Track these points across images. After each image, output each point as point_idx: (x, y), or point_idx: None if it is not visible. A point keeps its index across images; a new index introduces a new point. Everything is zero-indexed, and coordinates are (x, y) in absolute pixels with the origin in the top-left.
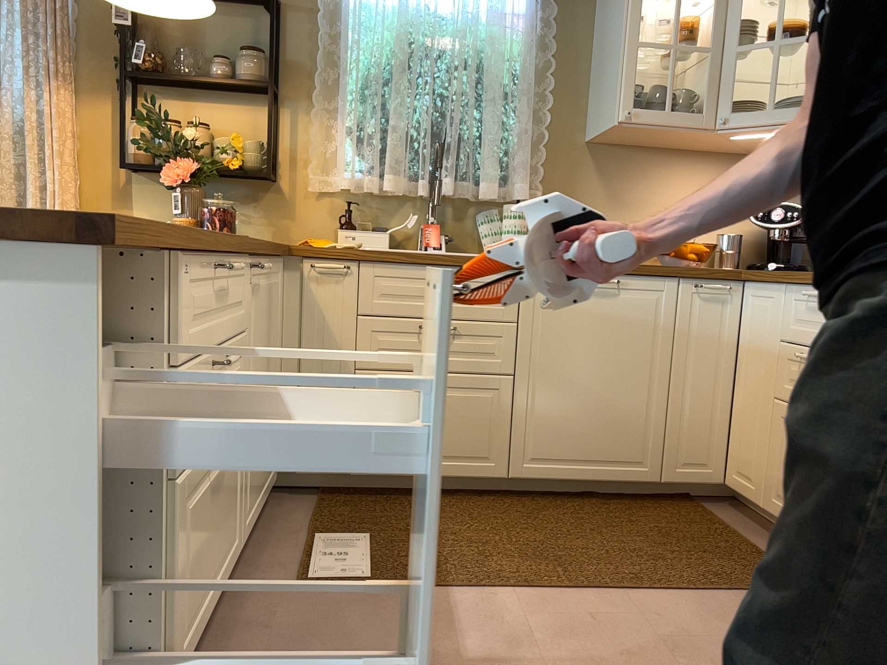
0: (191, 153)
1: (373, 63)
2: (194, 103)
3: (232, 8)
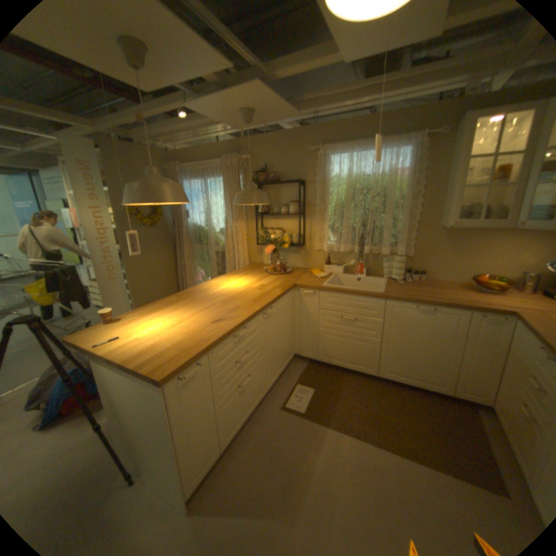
0: (273, 242)
1: (336, 201)
2: (277, 220)
3: (287, 185)
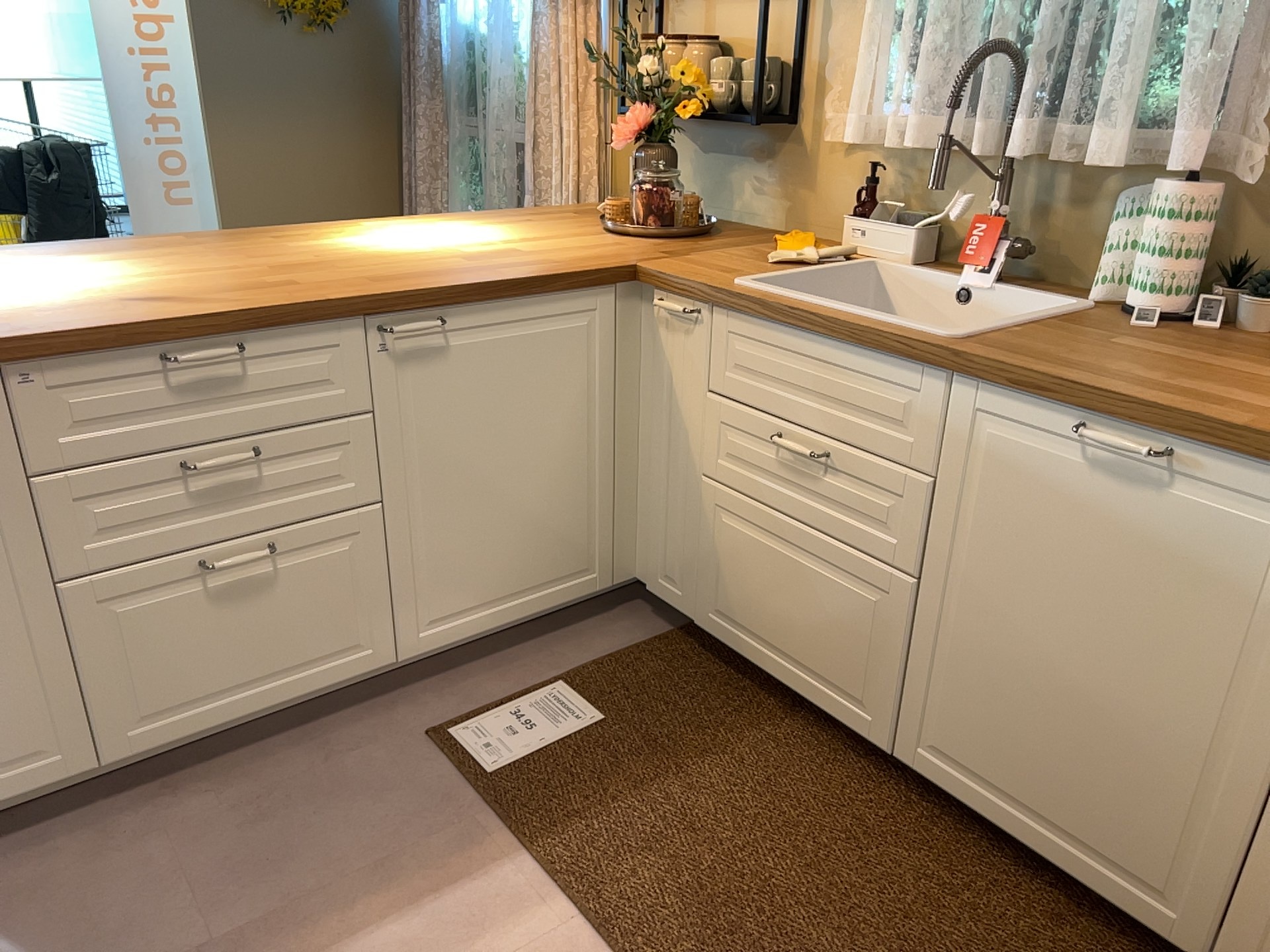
0: (654, 94)
1: None
2: (711, 0)
3: None
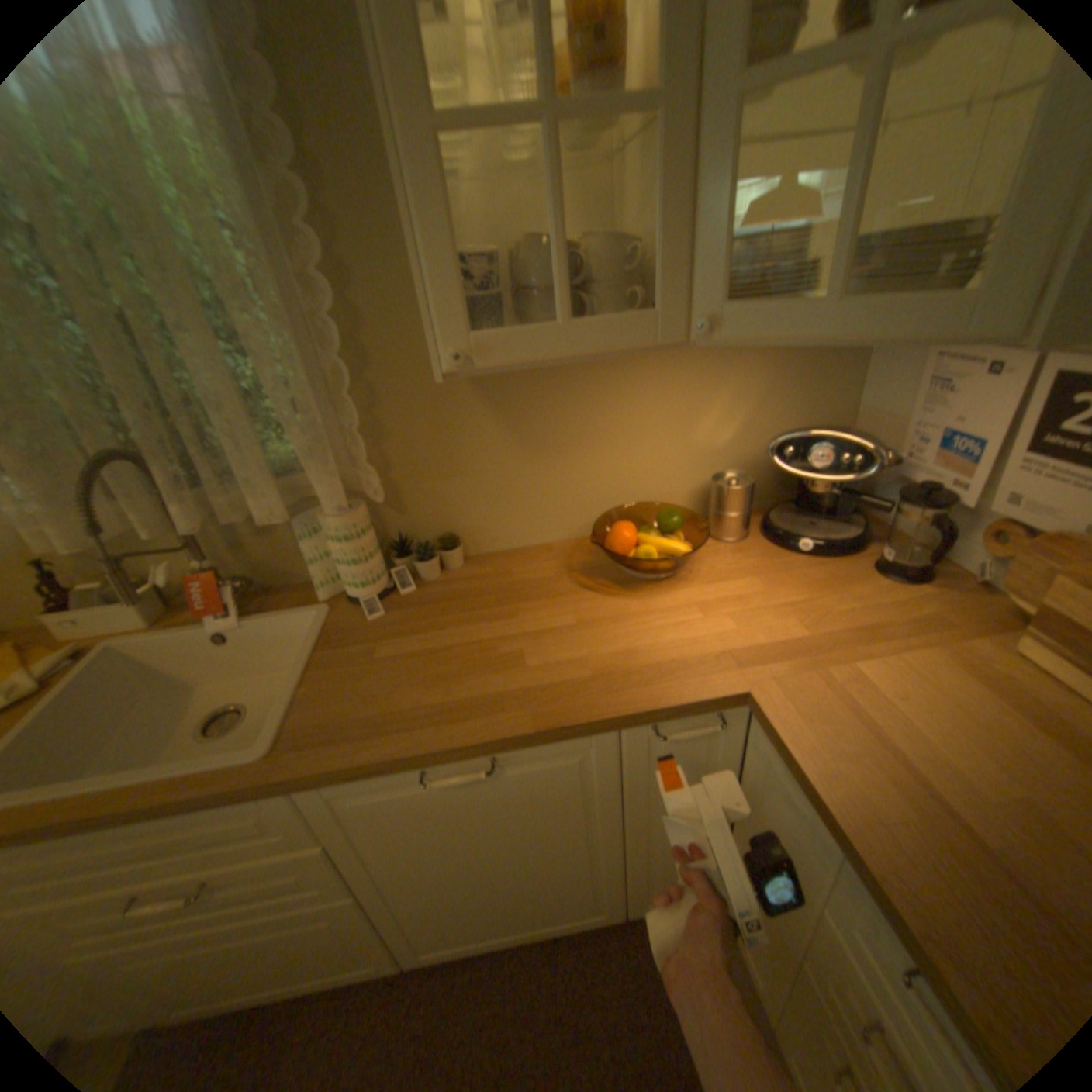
0: None
1: None
2: None
3: None
